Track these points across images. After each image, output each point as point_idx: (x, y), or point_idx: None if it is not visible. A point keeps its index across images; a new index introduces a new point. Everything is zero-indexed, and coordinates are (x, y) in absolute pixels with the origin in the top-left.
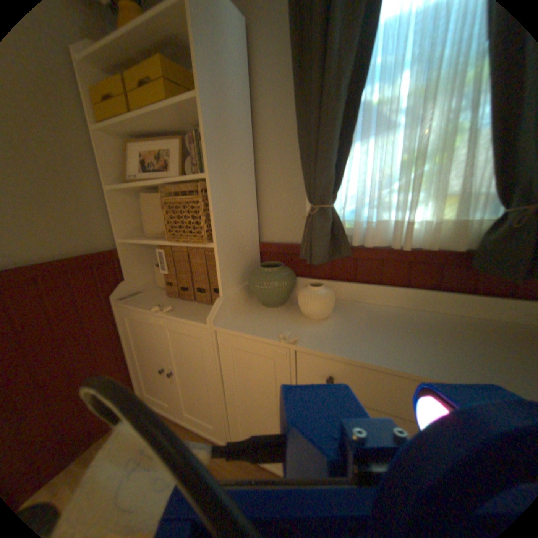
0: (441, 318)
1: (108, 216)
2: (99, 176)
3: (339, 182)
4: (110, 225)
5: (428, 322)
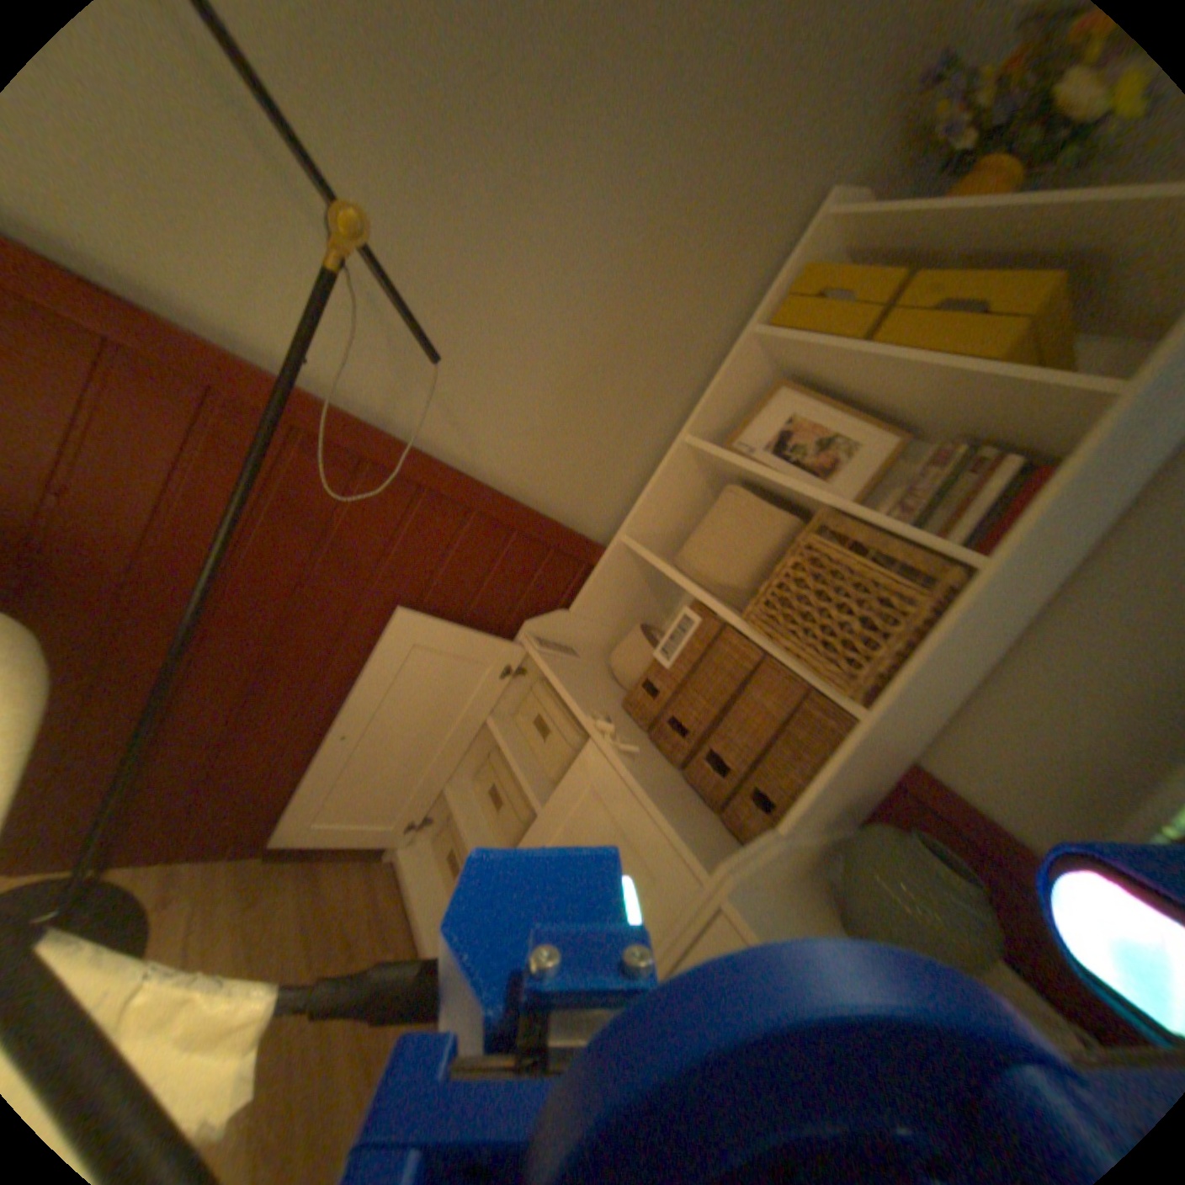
0: None
1: (641, 486)
2: (687, 413)
3: None
4: (630, 504)
5: None
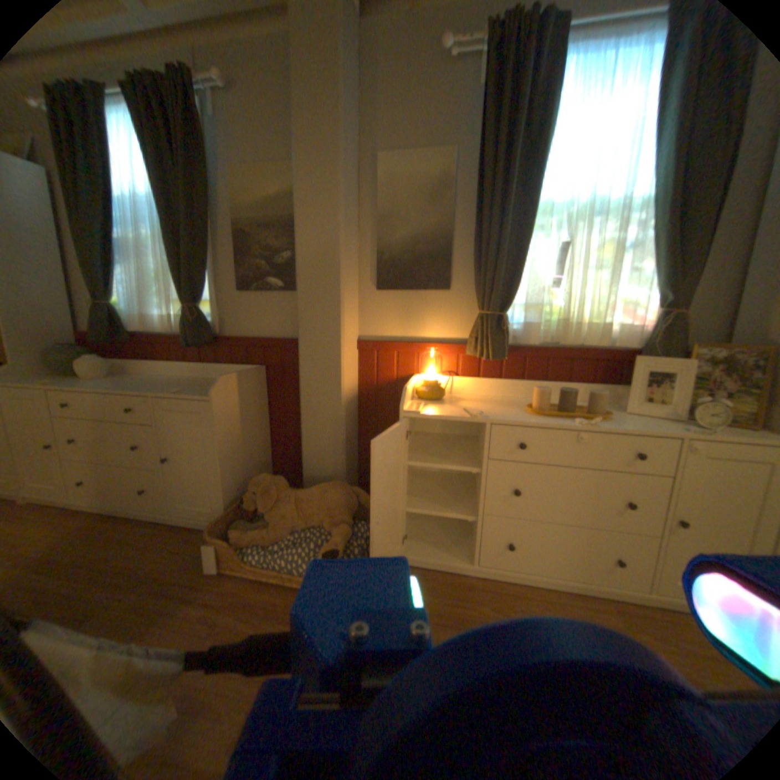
0: (176, 379)
1: None
2: None
3: (106, 288)
4: None
5: (163, 380)
